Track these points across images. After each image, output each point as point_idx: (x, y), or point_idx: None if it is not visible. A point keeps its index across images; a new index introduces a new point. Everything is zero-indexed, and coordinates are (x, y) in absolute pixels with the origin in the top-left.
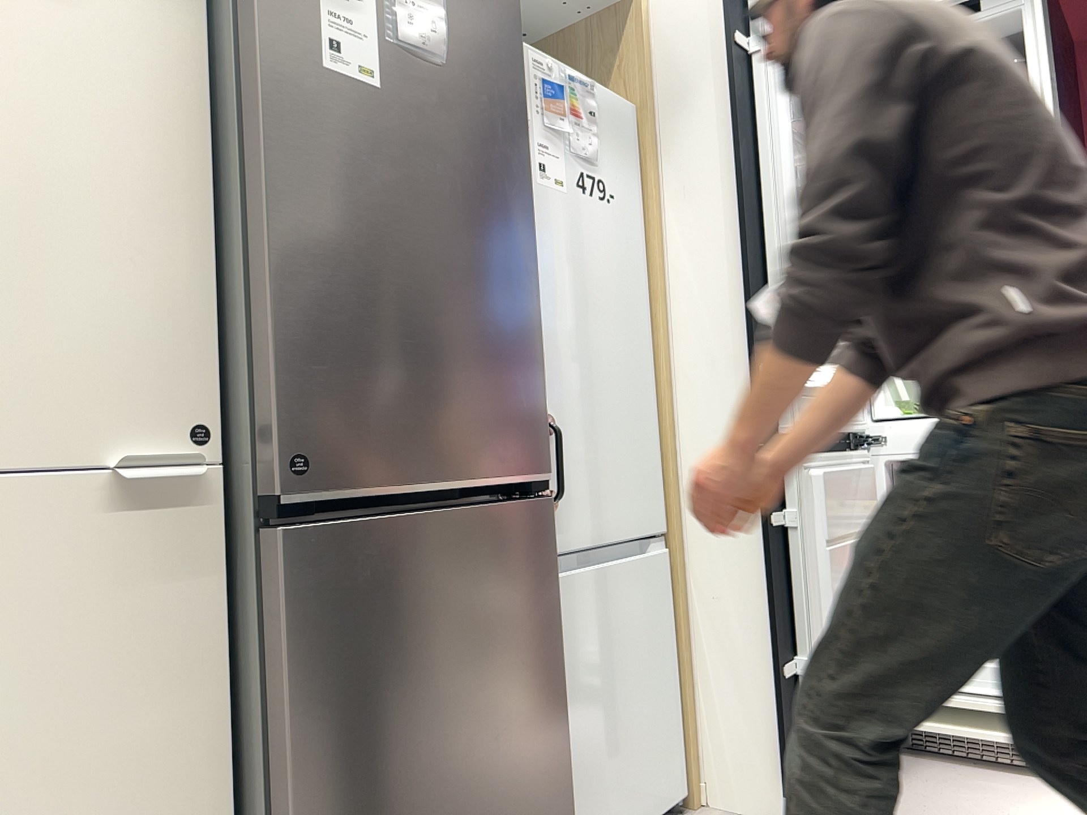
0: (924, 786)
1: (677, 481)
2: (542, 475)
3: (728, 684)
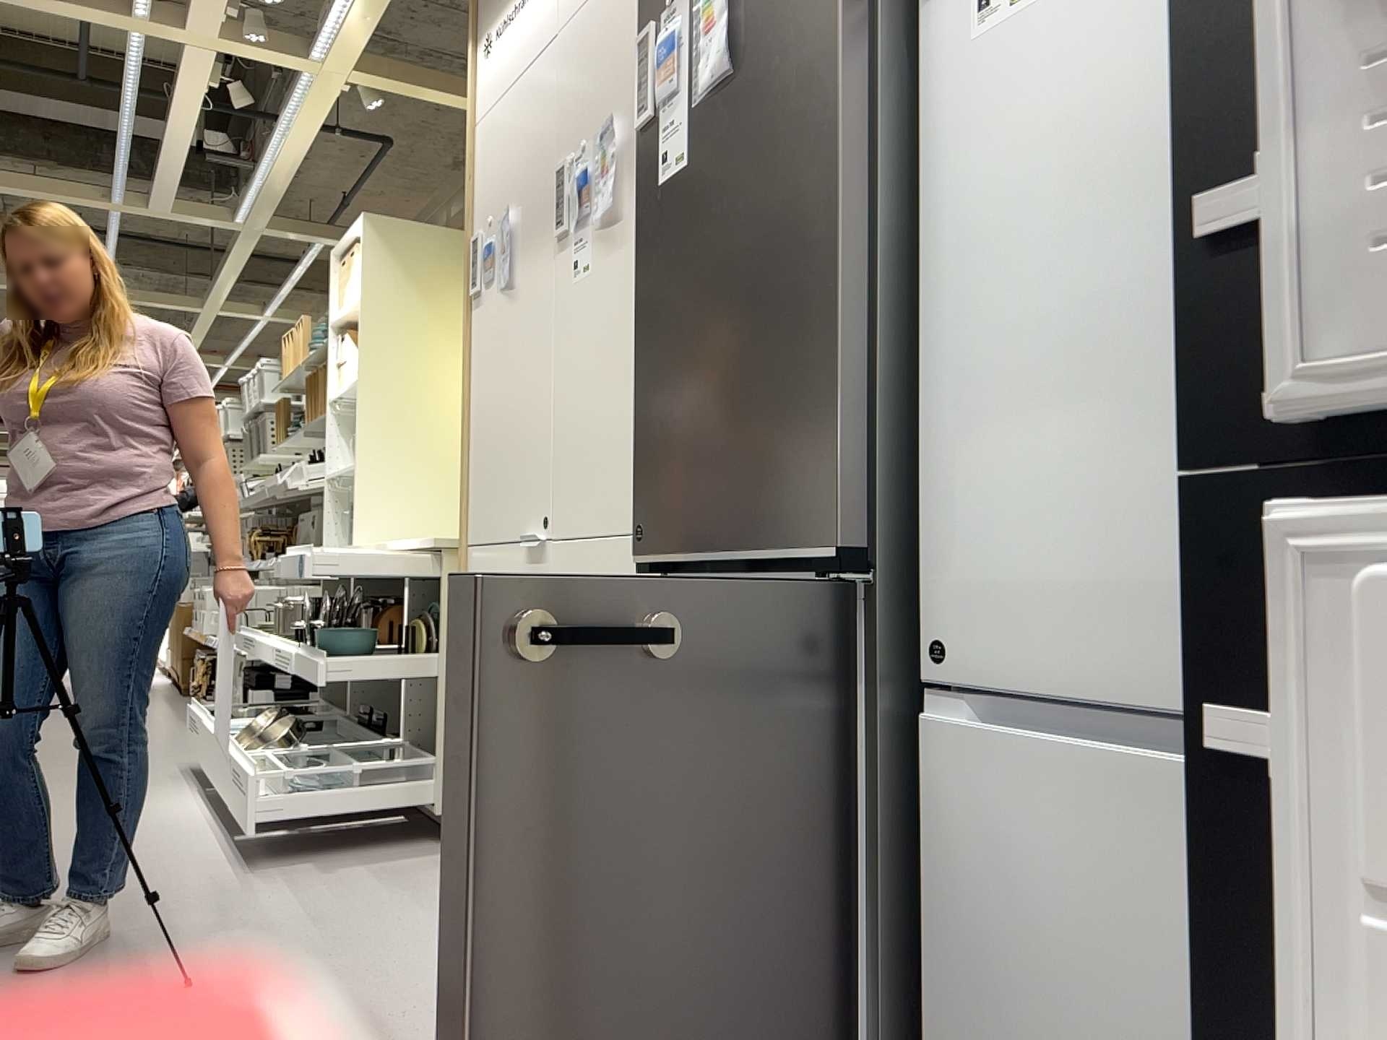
0: None
1: None
2: (830, 553)
3: None
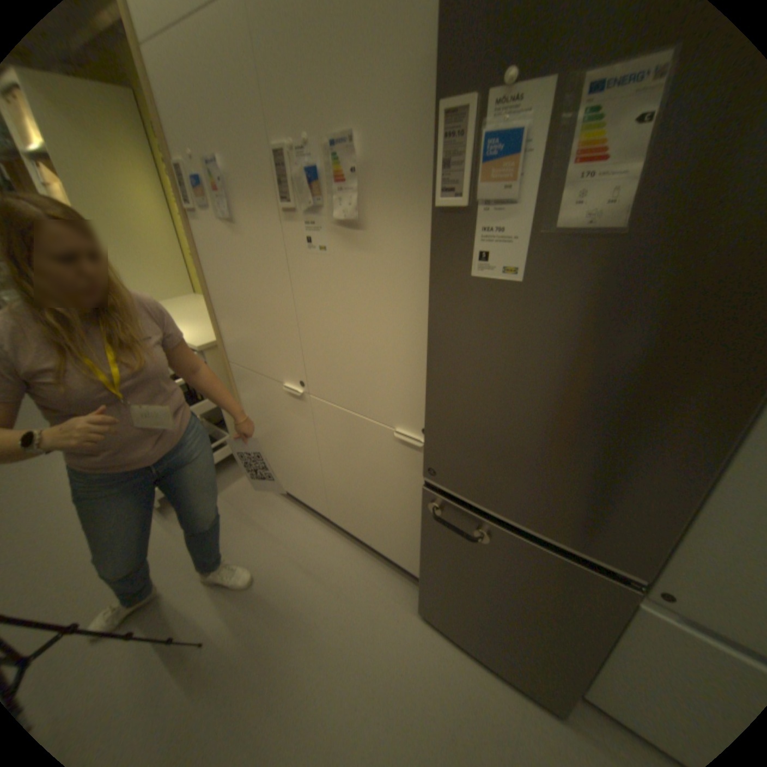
0: None
1: None
2: (636, 576)
3: None
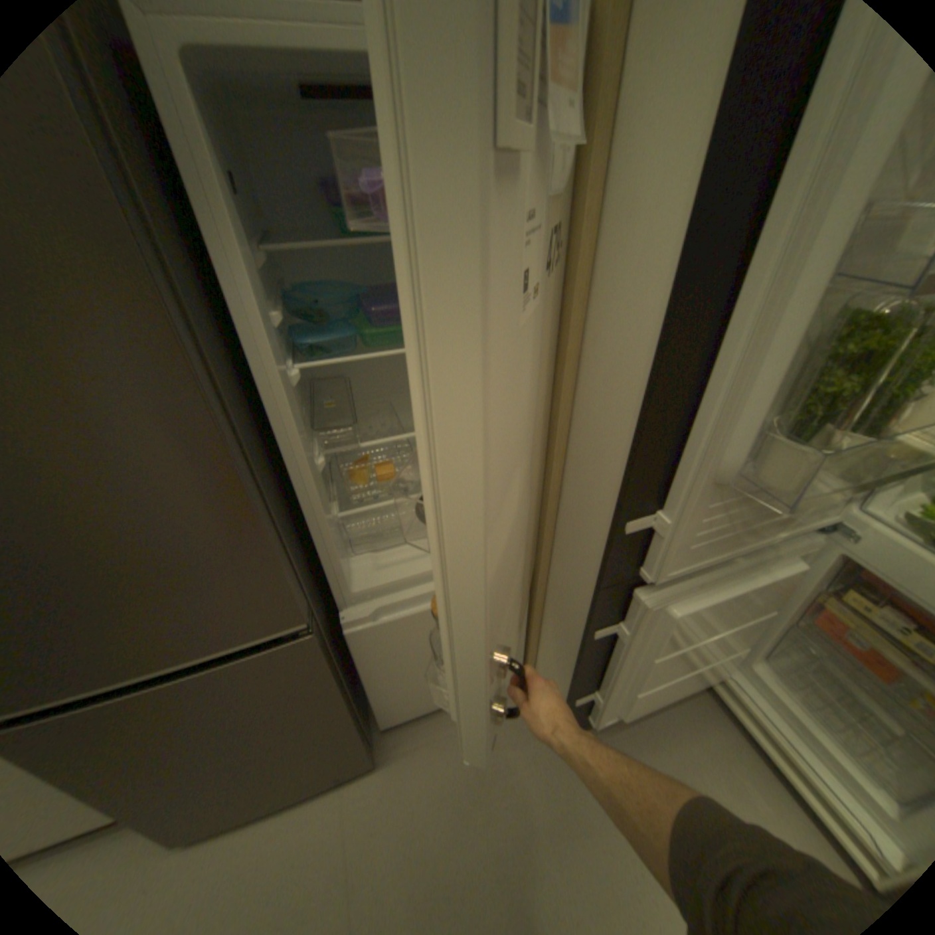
0: (694, 759)
1: (548, 532)
2: (291, 627)
3: (553, 659)
